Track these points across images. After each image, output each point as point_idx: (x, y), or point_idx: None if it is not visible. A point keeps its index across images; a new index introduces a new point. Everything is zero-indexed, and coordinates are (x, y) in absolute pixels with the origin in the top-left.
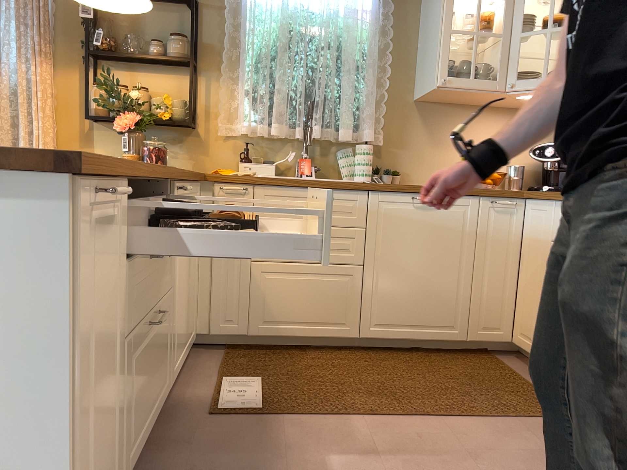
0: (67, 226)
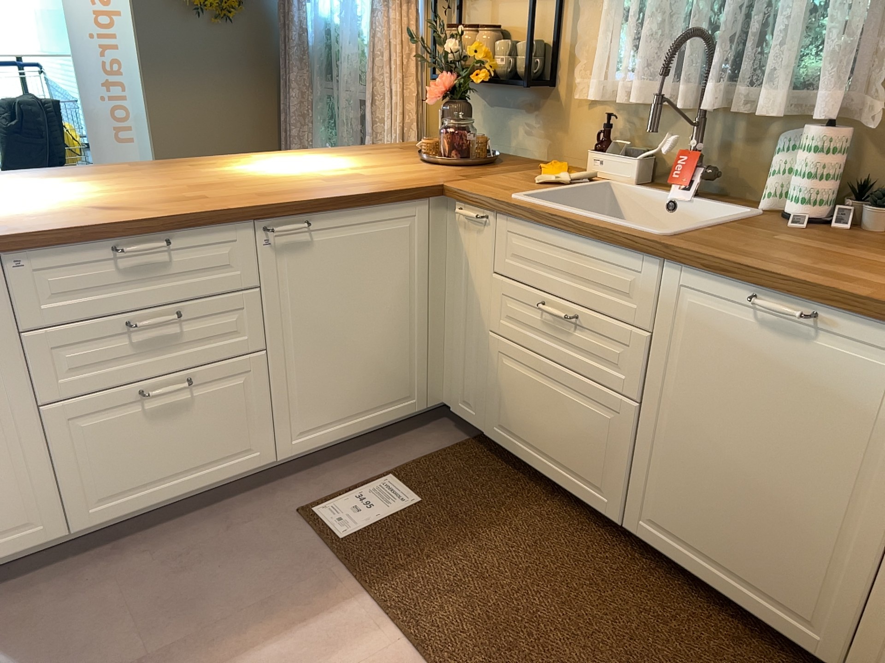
0: None
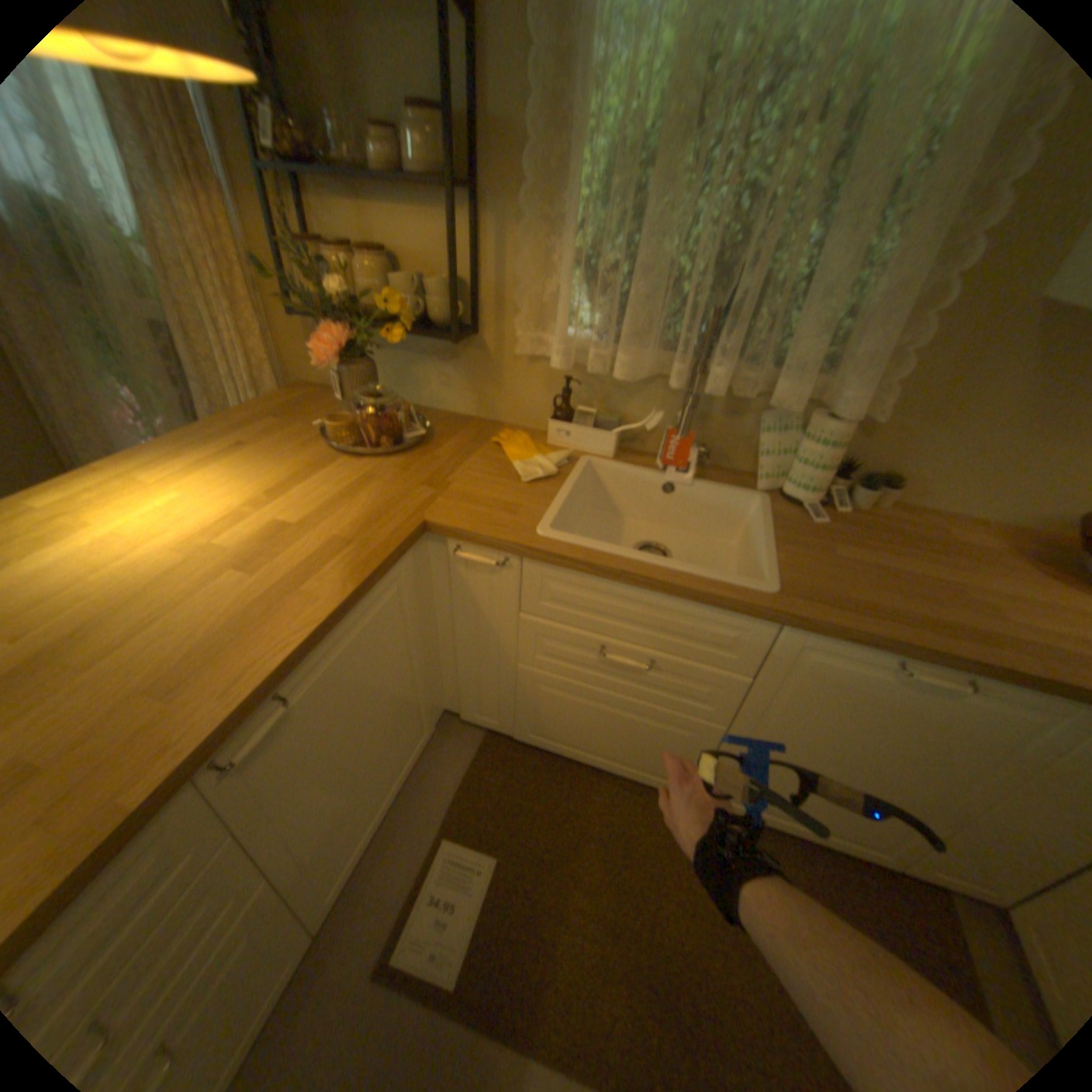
0: None
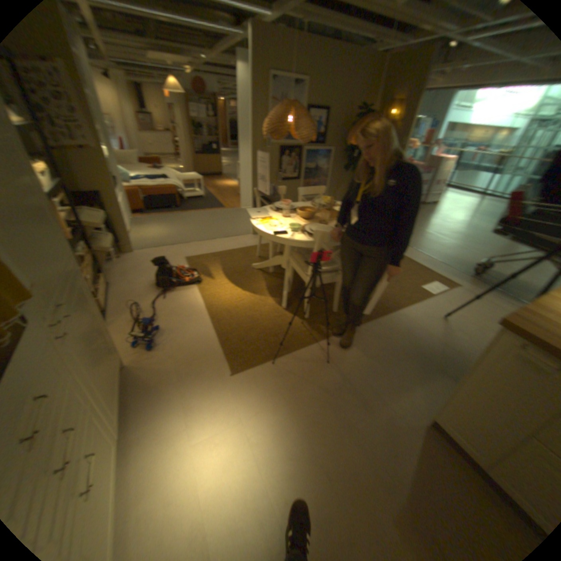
0: (500, 343)
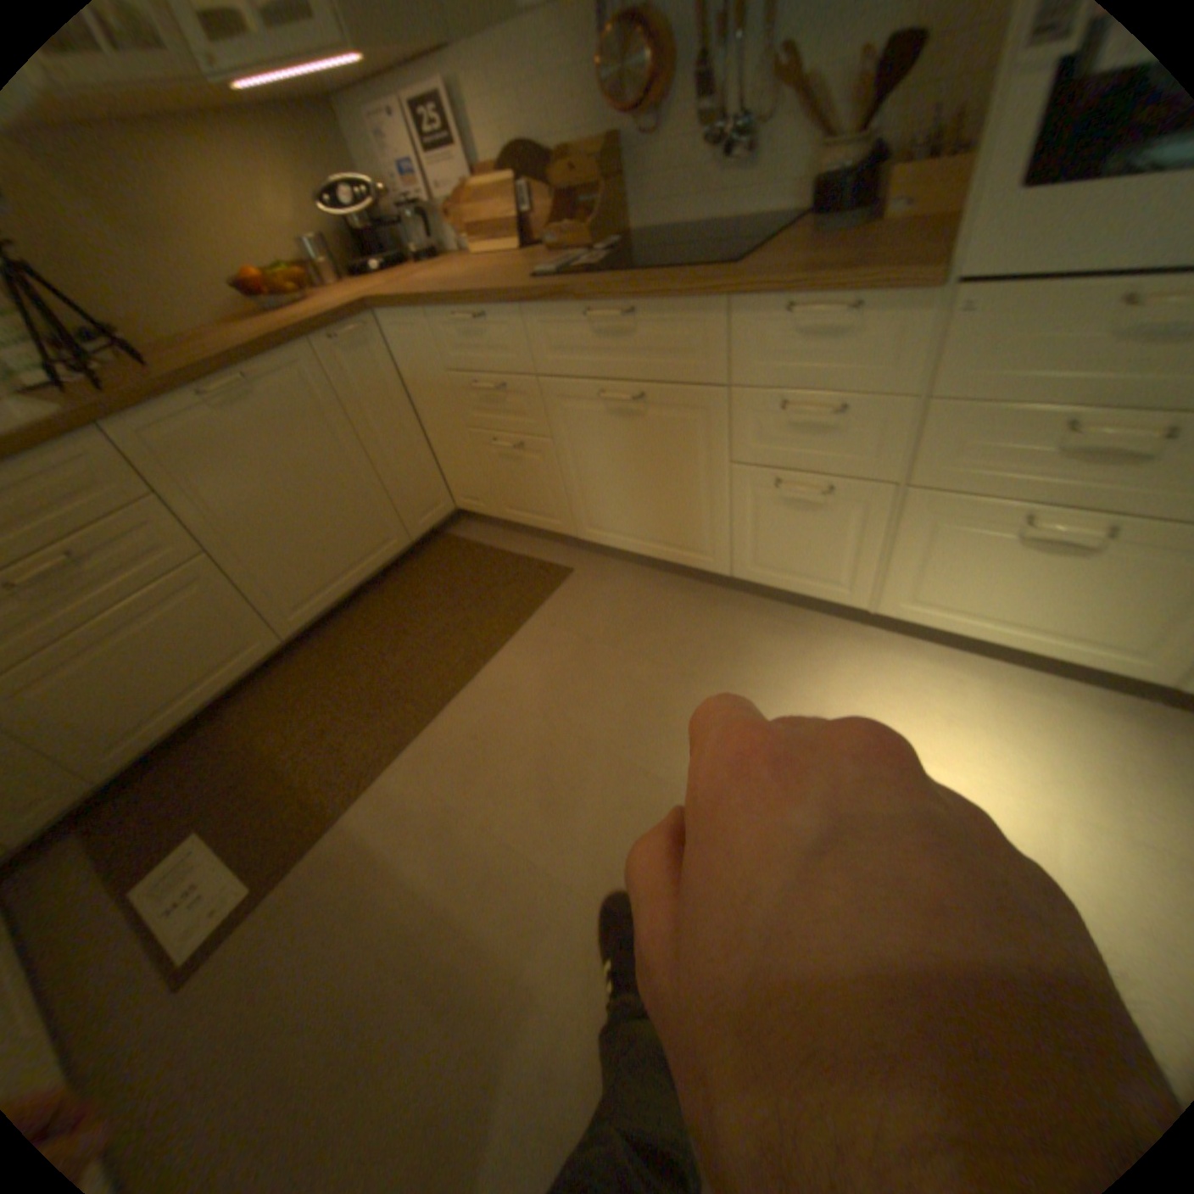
0: None
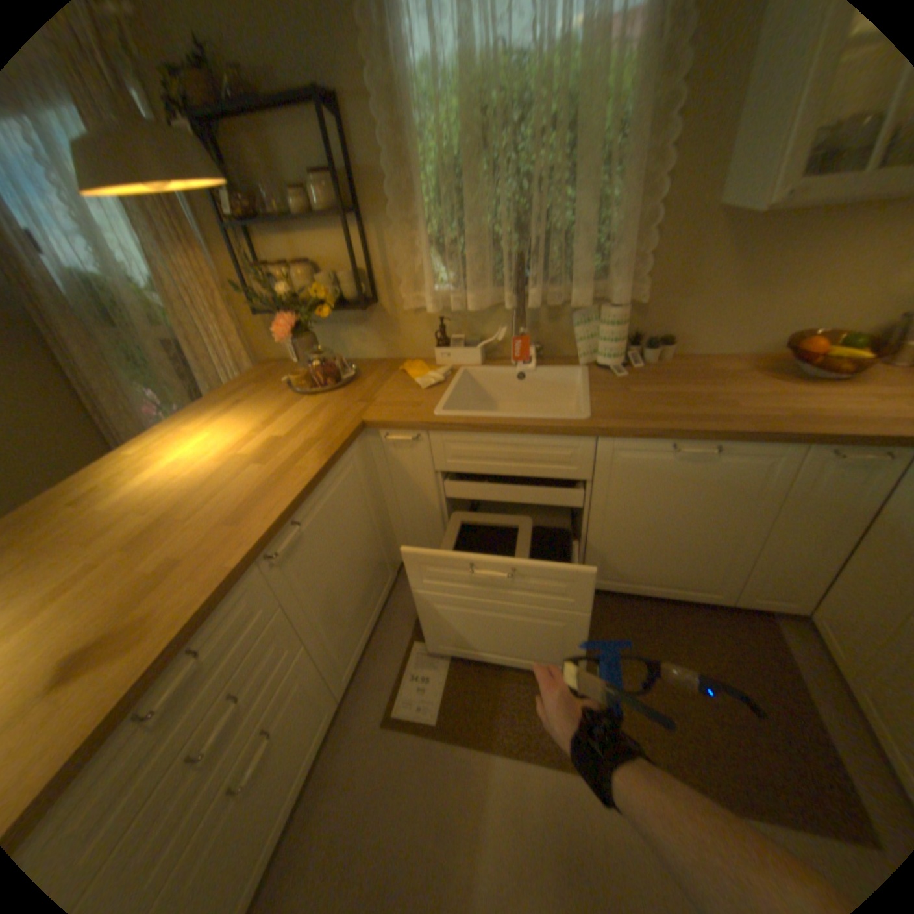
0: None
